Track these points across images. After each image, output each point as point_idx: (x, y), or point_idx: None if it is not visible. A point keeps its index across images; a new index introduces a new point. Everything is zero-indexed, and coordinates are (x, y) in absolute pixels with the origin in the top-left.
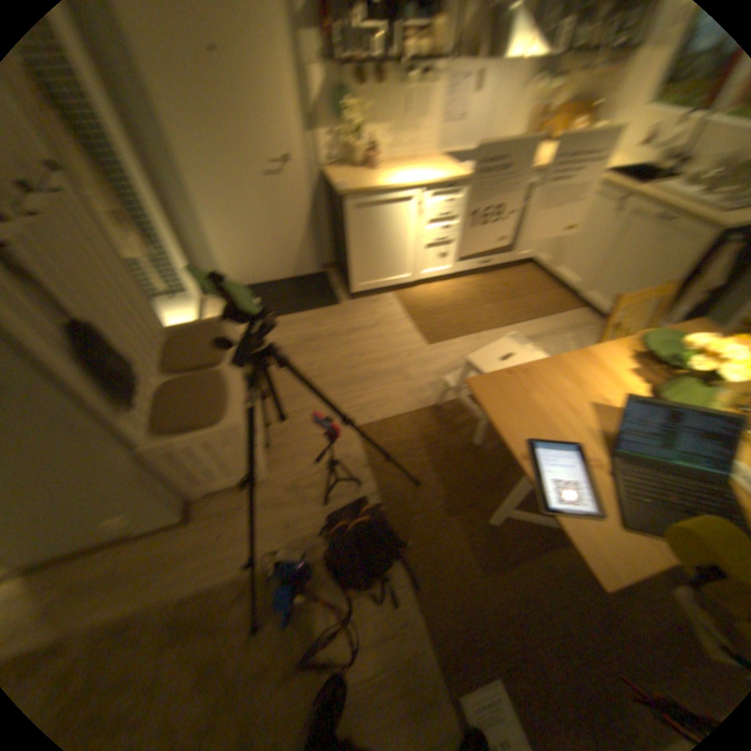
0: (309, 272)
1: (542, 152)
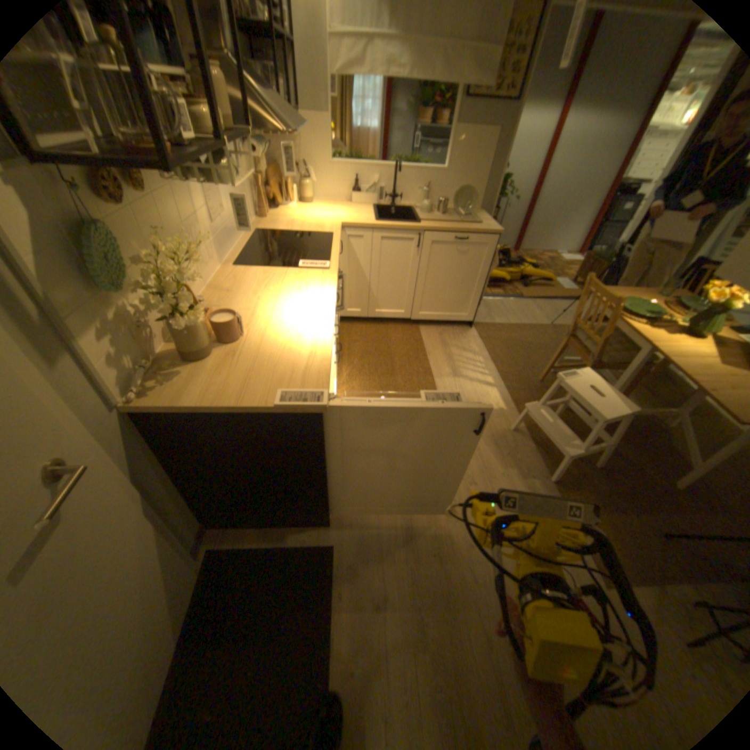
0: (188, 600)
1: (302, 223)
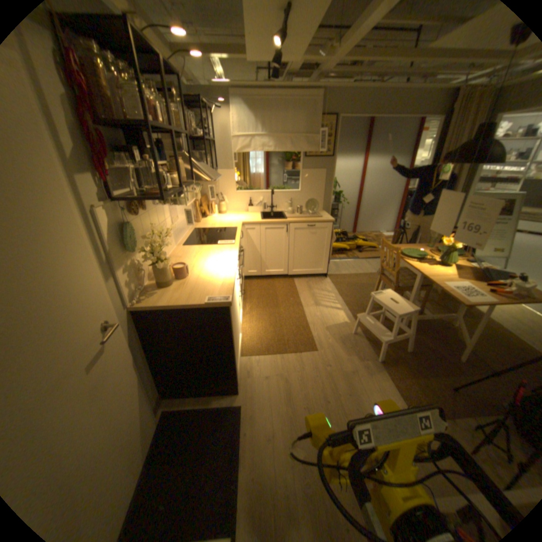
0: (151, 440)
1: (220, 224)
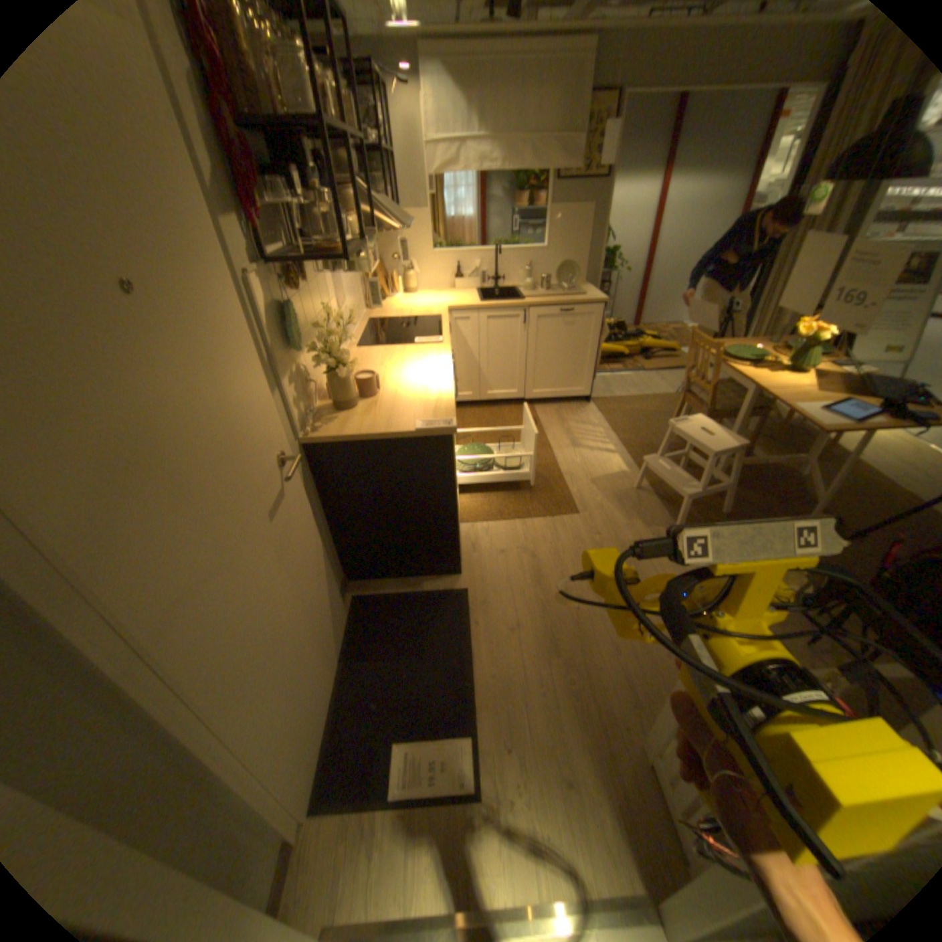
0: (342, 631)
1: (410, 311)
